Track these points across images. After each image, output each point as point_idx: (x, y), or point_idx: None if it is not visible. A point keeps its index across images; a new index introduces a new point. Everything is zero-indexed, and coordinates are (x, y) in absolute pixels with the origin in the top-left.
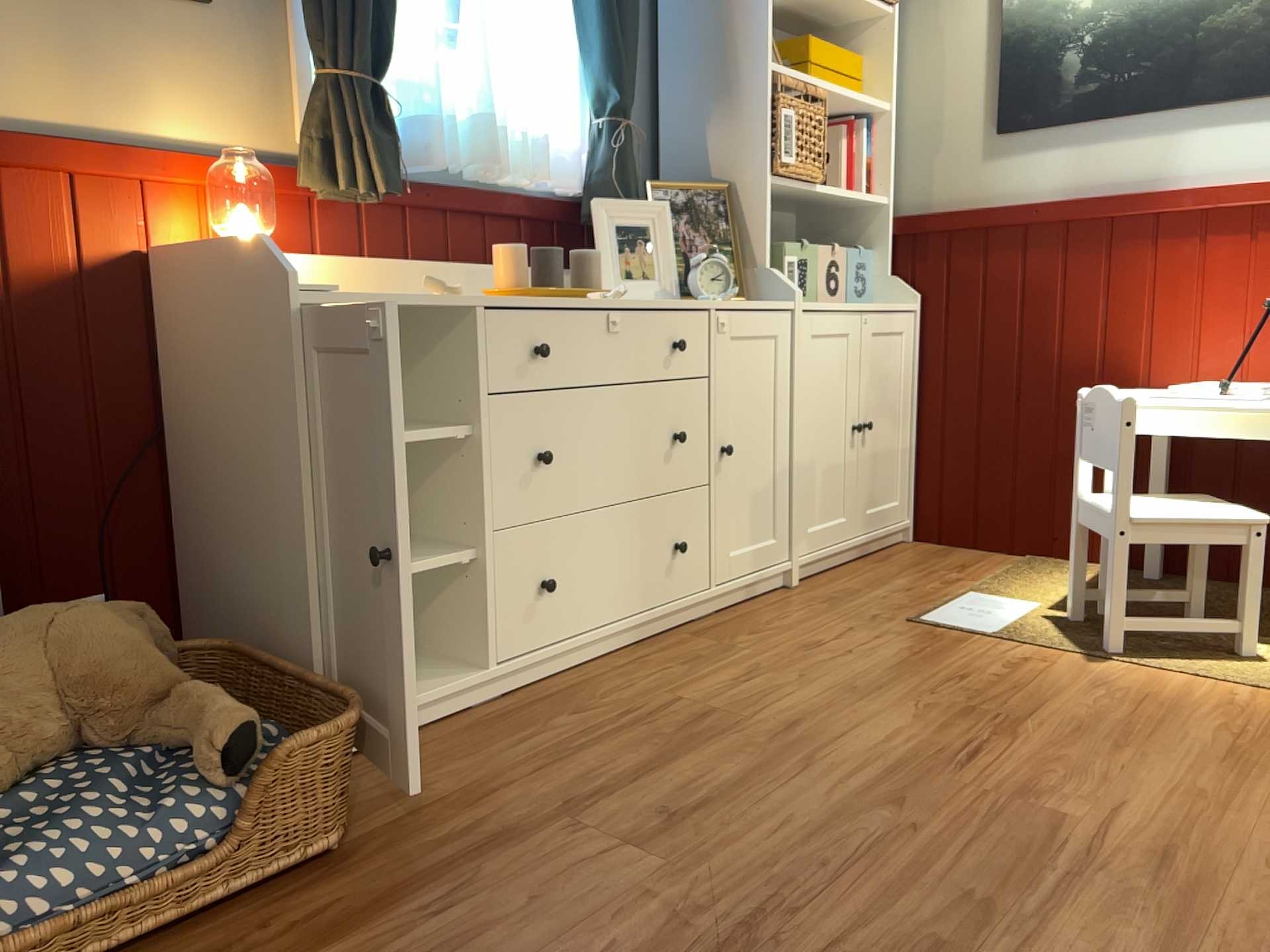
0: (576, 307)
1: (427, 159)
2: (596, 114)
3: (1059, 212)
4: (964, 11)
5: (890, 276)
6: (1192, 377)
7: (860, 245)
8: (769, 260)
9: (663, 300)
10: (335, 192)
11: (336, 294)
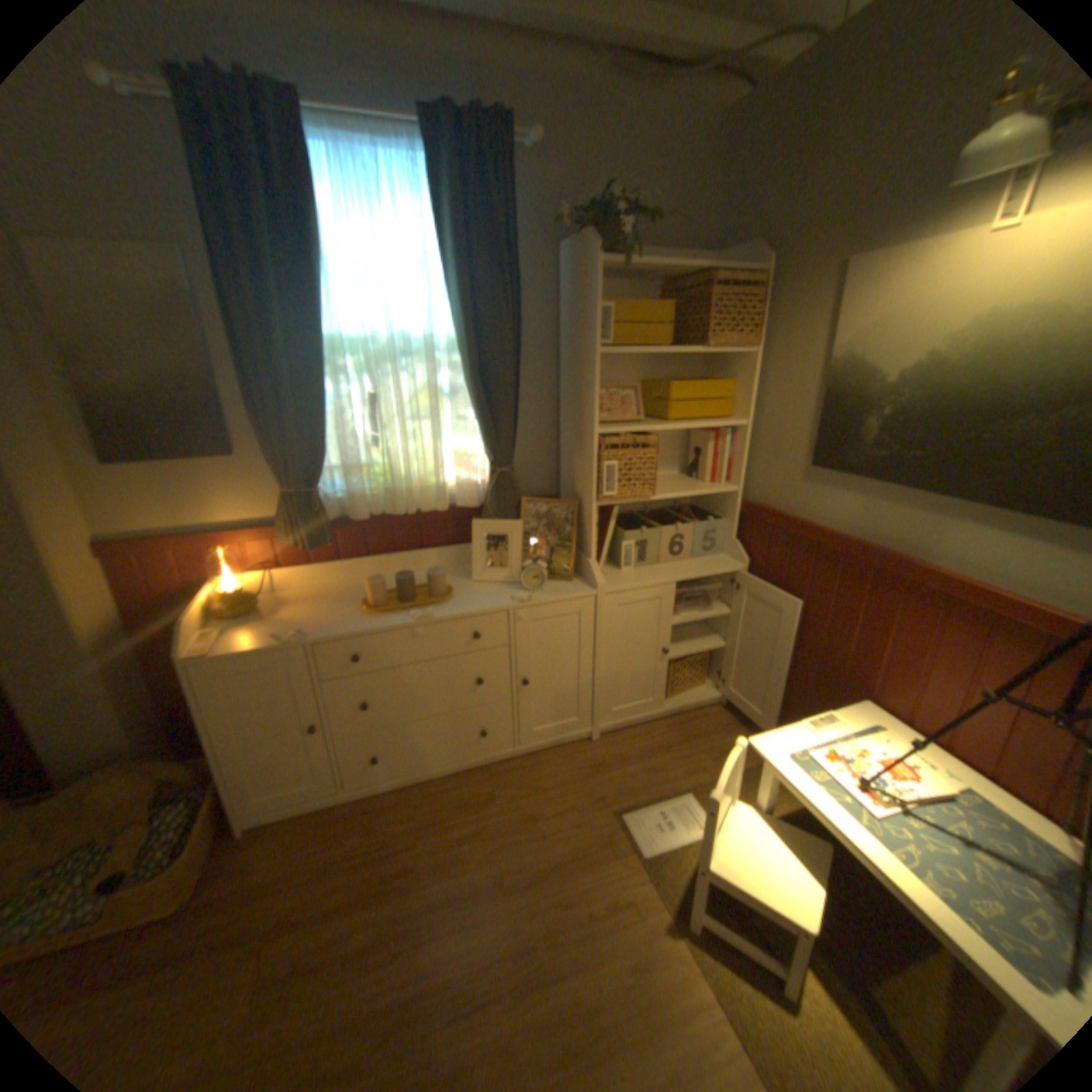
0: (388, 629)
1: (355, 515)
2: (488, 460)
3: (841, 544)
4: (809, 355)
5: (735, 538)
6: (914, 717)
7: (720, 510)
8: (597, 551)
9: (472, 606)
10: (297, 543)
11: (223, 645)
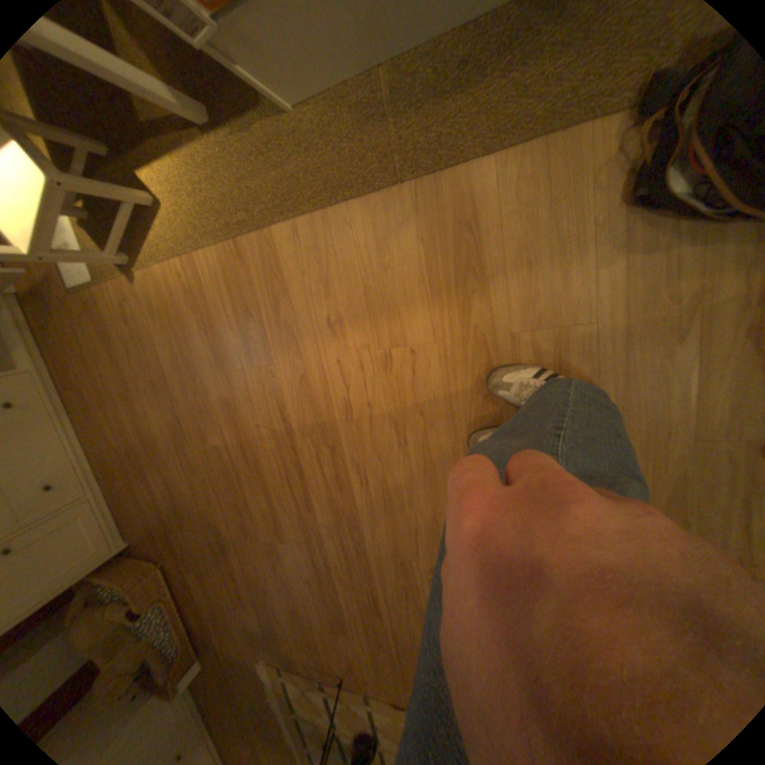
0: None
1: None
2: None
3: None
4: None
5: None
6: None
7: None
8: None
9: None
10: None
11: None
